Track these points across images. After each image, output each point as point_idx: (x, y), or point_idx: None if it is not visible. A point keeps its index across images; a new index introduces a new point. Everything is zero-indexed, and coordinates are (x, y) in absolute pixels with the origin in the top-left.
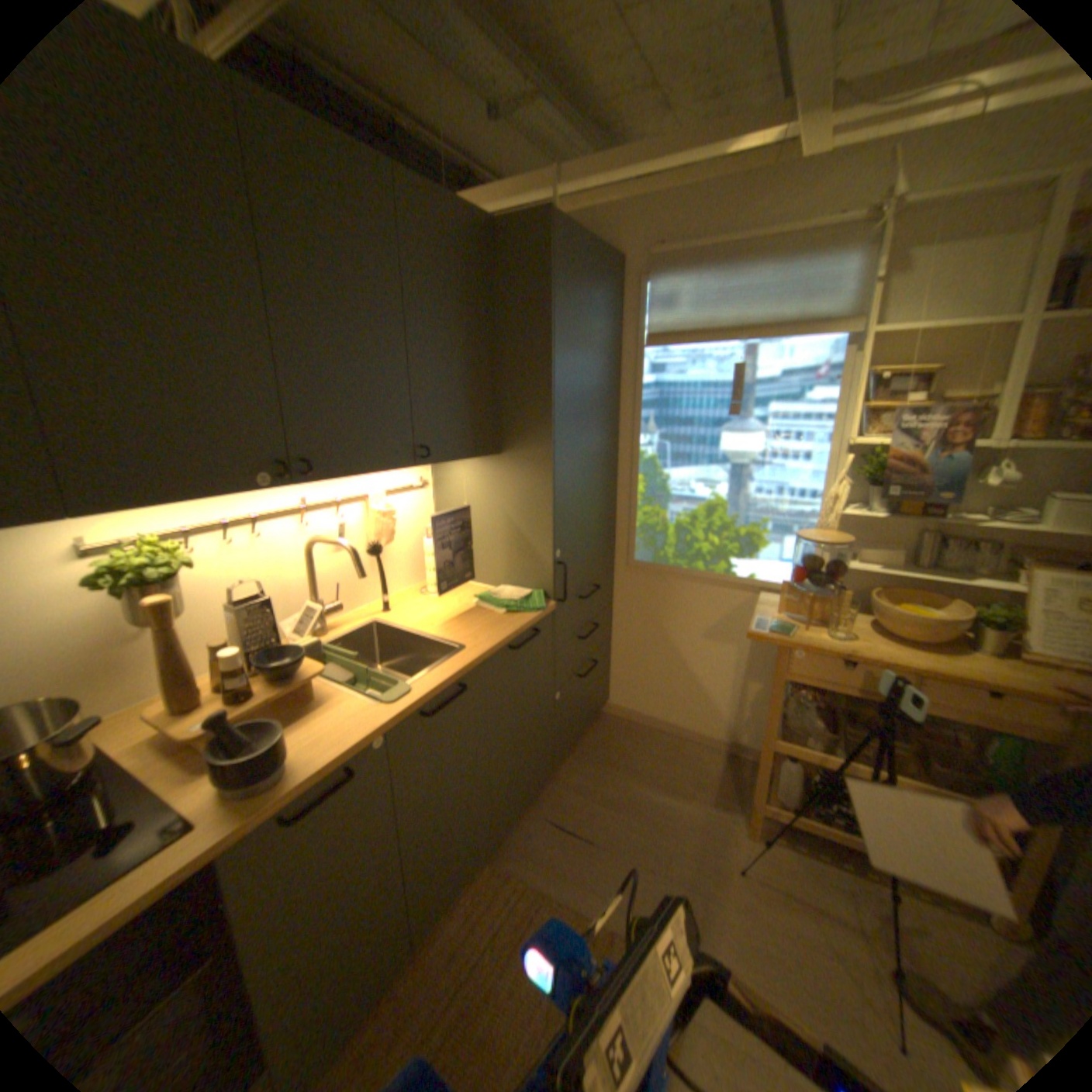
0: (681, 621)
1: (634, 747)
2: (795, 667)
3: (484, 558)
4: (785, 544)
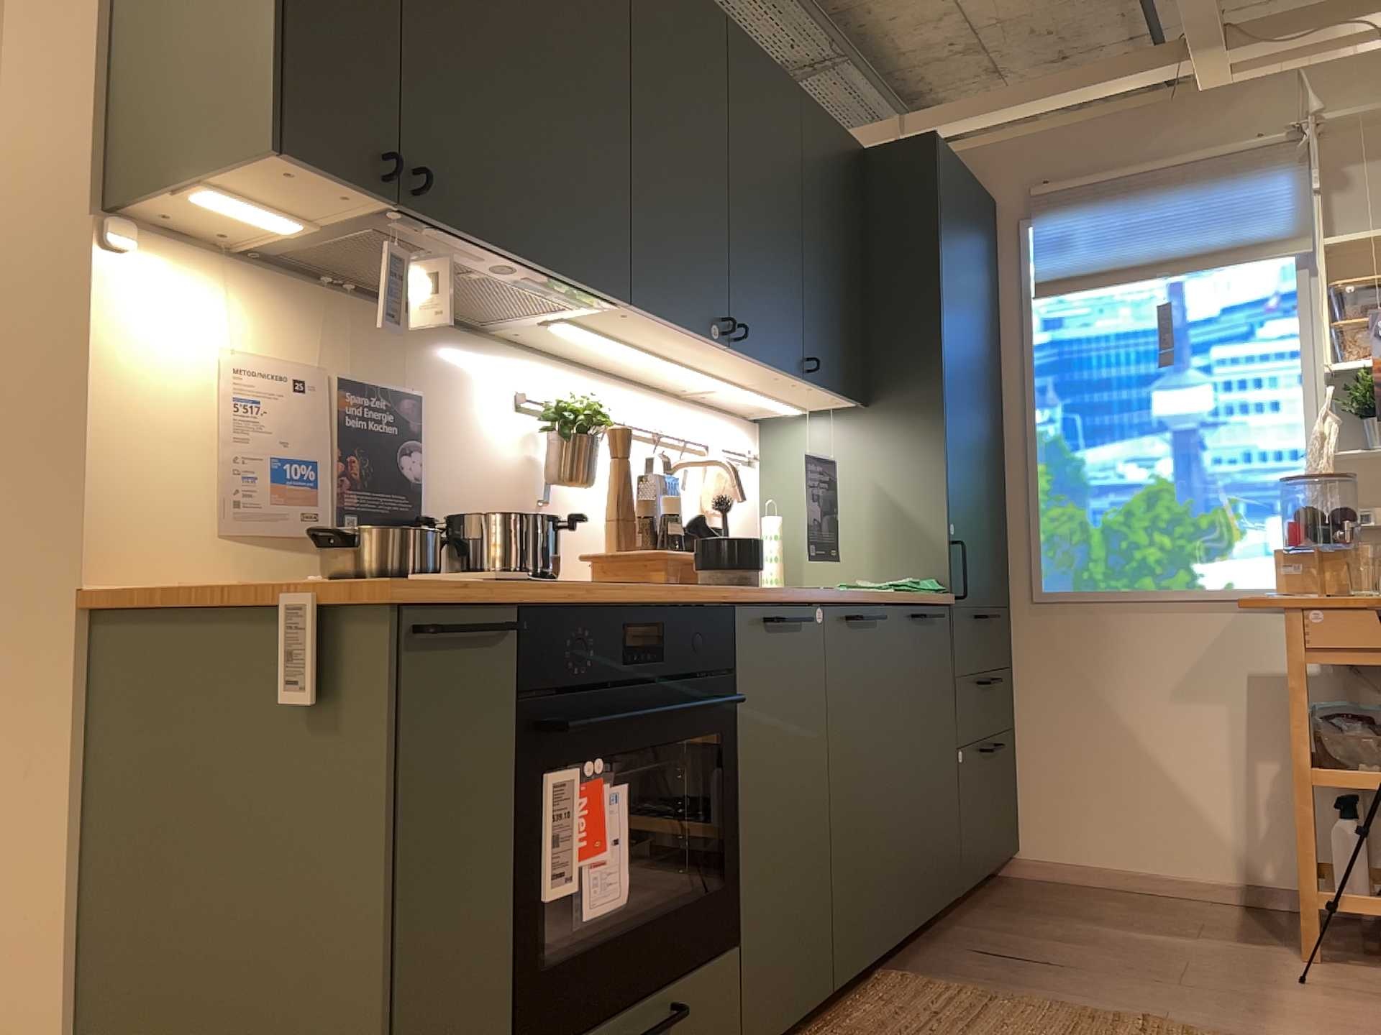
0: (1131, 677)
1: (1080, 899)
2: (1314, 634)
3: (841, 551)
4: (1269, 528)
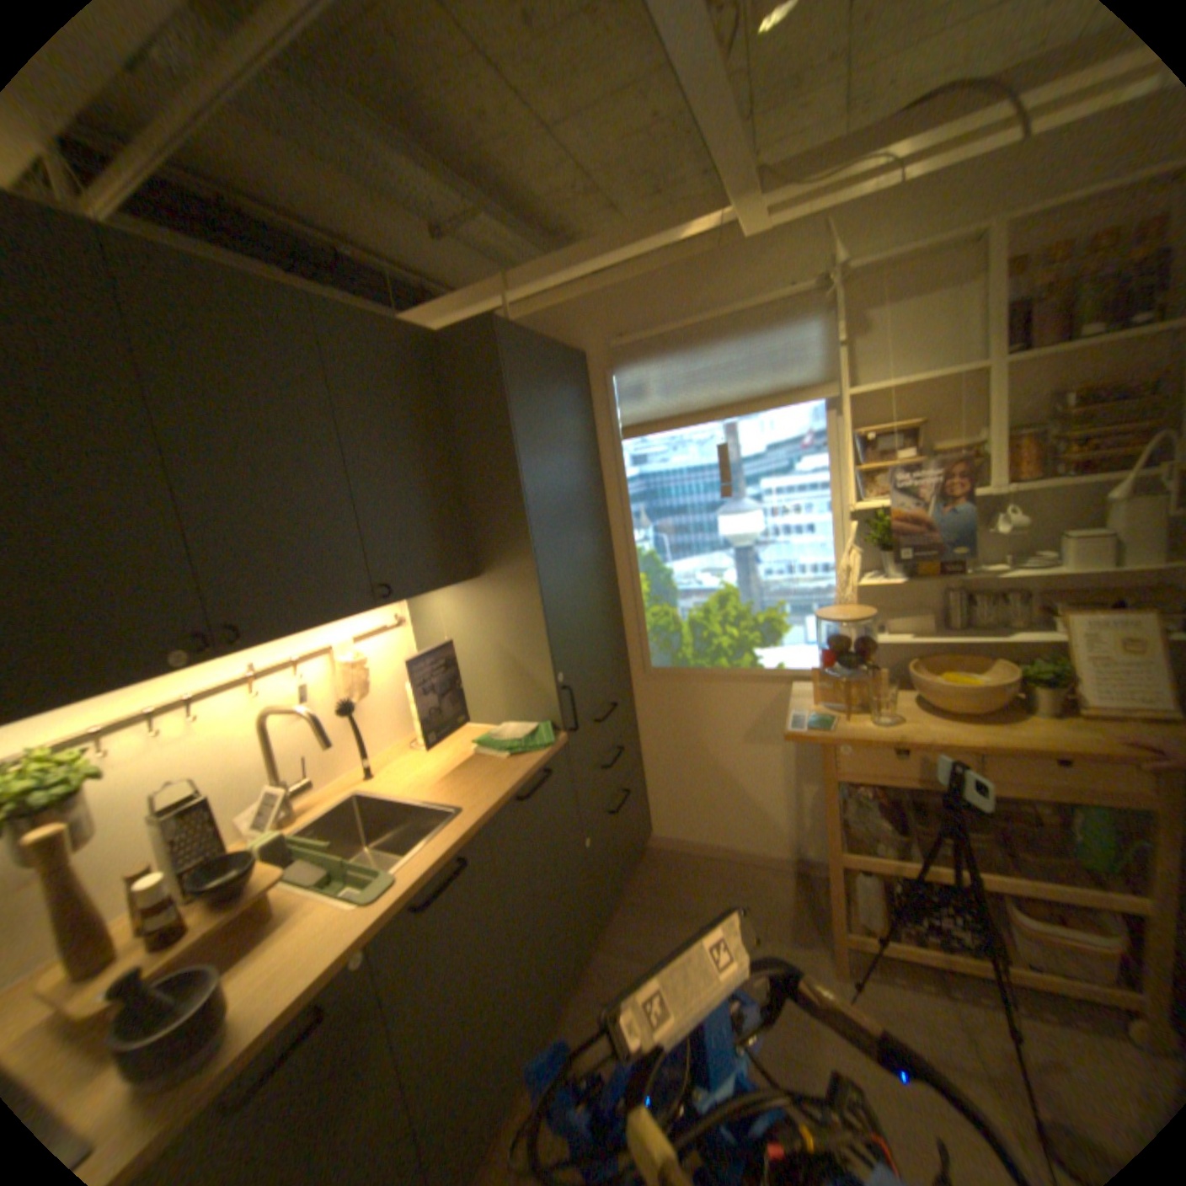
0: (715, 728)
1: (689, 885)
2: (845, 765)
3: (479, 694)
4: (809, 626)
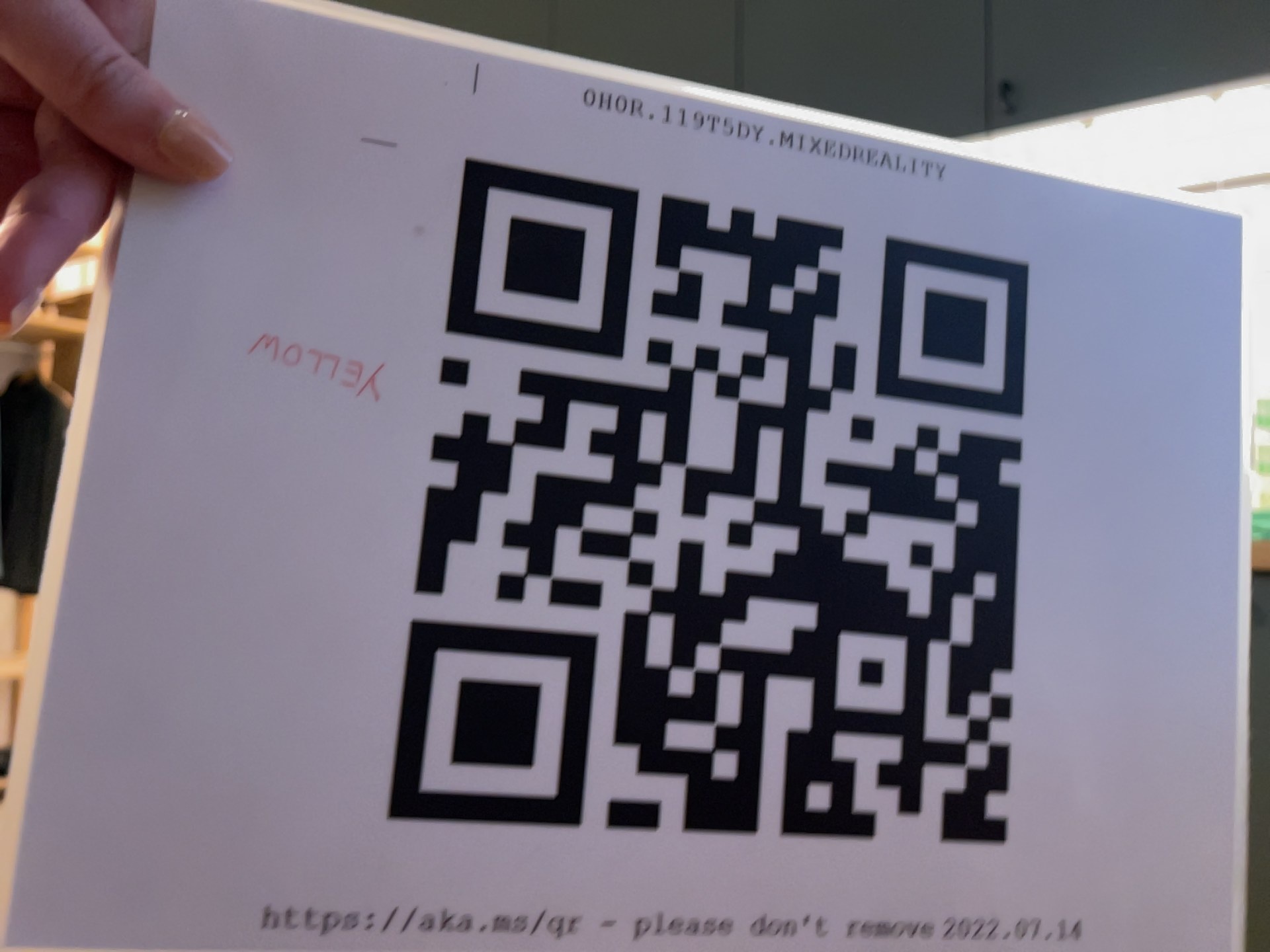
0: None
1: None
2: None
3: None
4: None
